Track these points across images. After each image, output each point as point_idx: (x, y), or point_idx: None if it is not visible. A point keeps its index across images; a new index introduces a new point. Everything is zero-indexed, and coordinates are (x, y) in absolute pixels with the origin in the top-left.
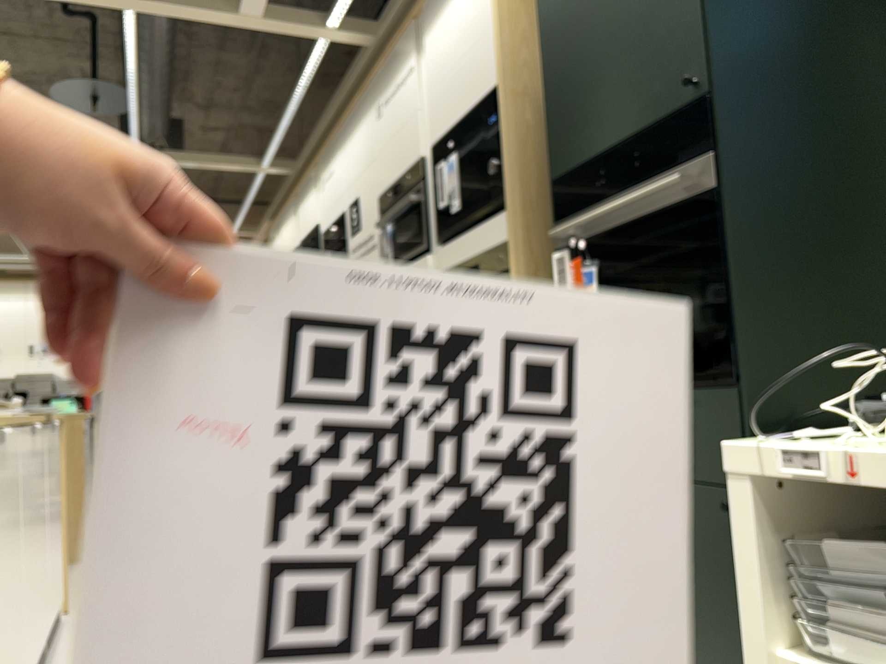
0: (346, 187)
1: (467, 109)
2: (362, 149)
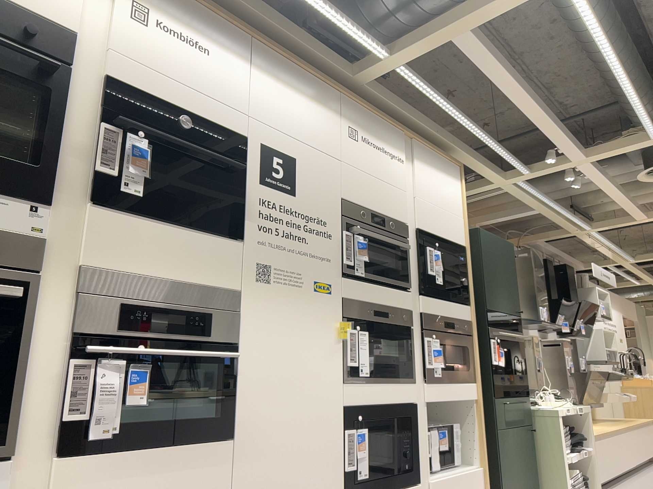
0: (258, 116)
1: (445, 236)
2: (313, 125)
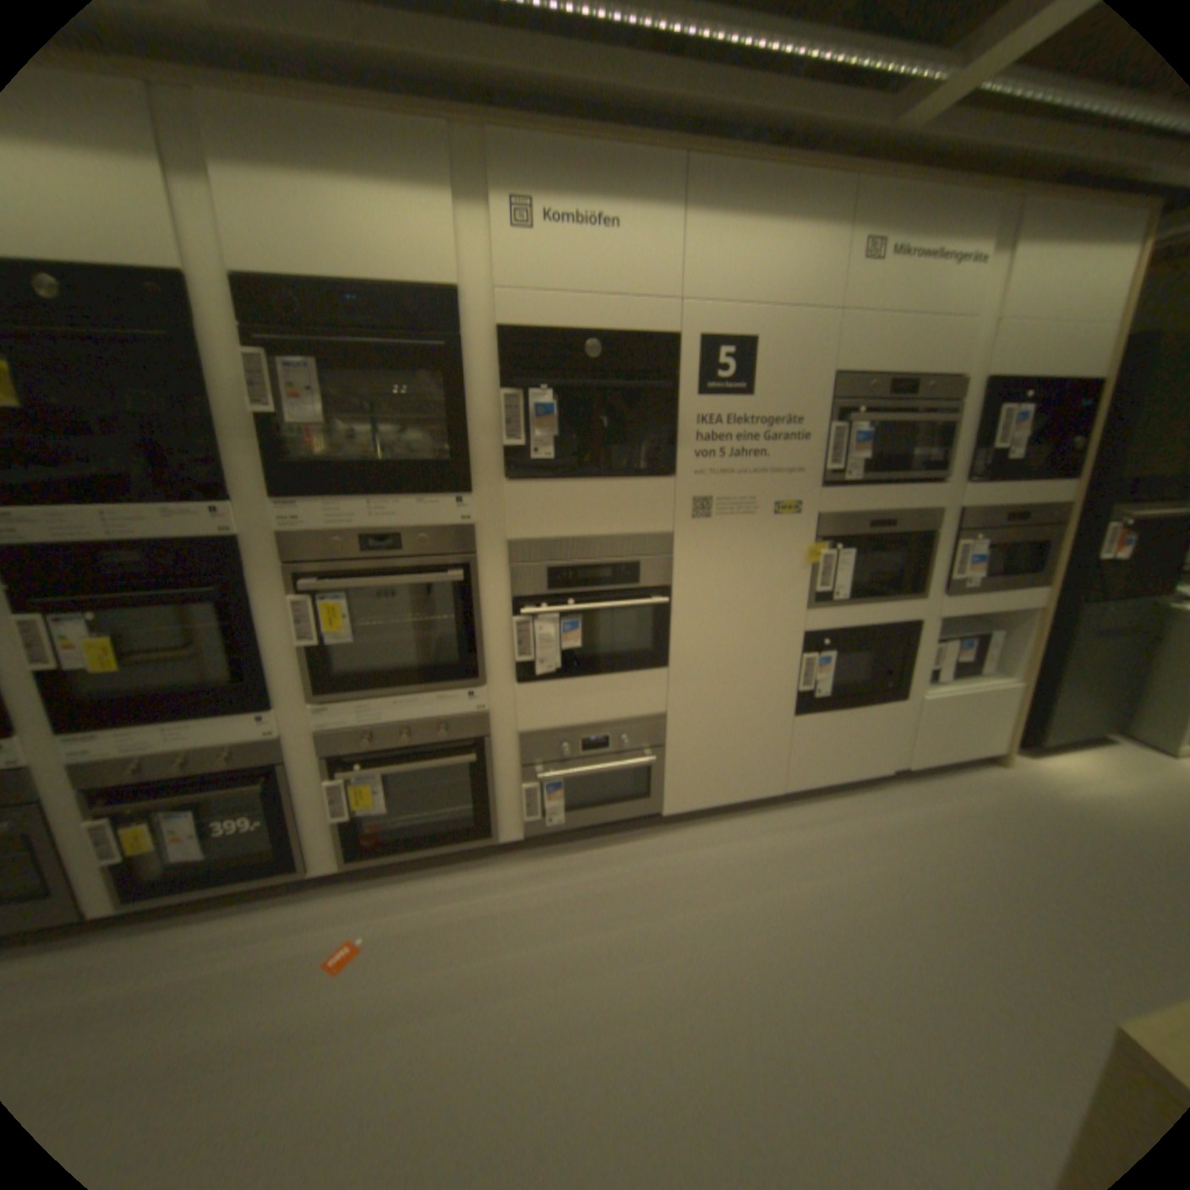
0: (696, 294)
1: (1058, 372)
2: (794, 267)
